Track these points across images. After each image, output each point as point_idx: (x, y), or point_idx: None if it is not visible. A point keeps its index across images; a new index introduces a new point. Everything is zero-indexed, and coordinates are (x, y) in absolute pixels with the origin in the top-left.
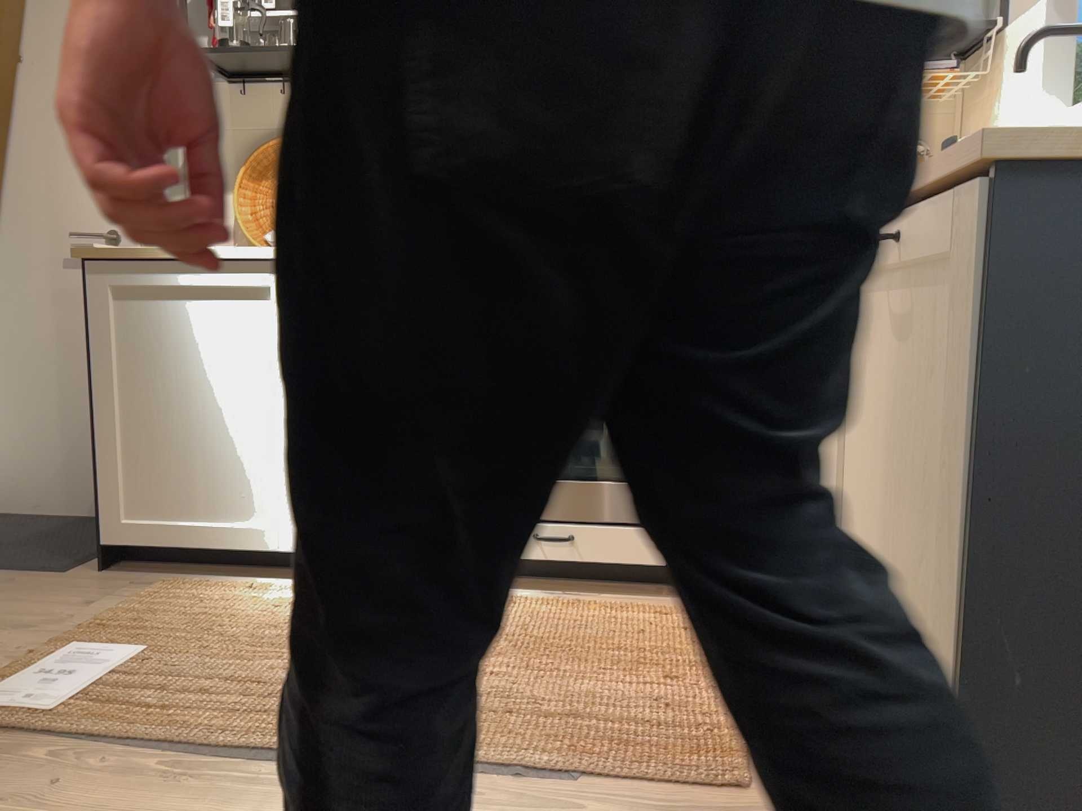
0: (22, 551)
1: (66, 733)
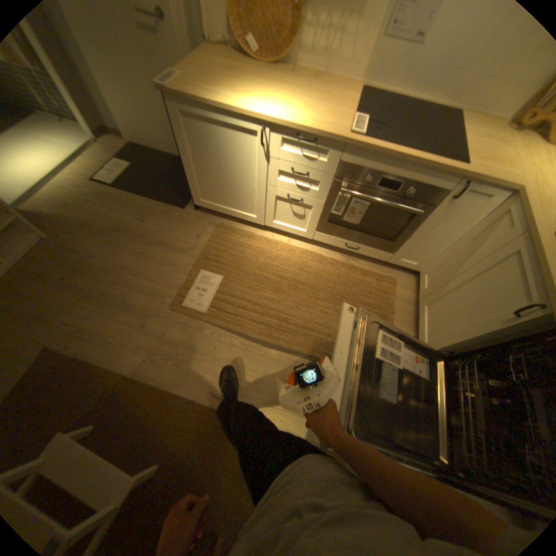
0: (165, 187)
1: (211, 321)
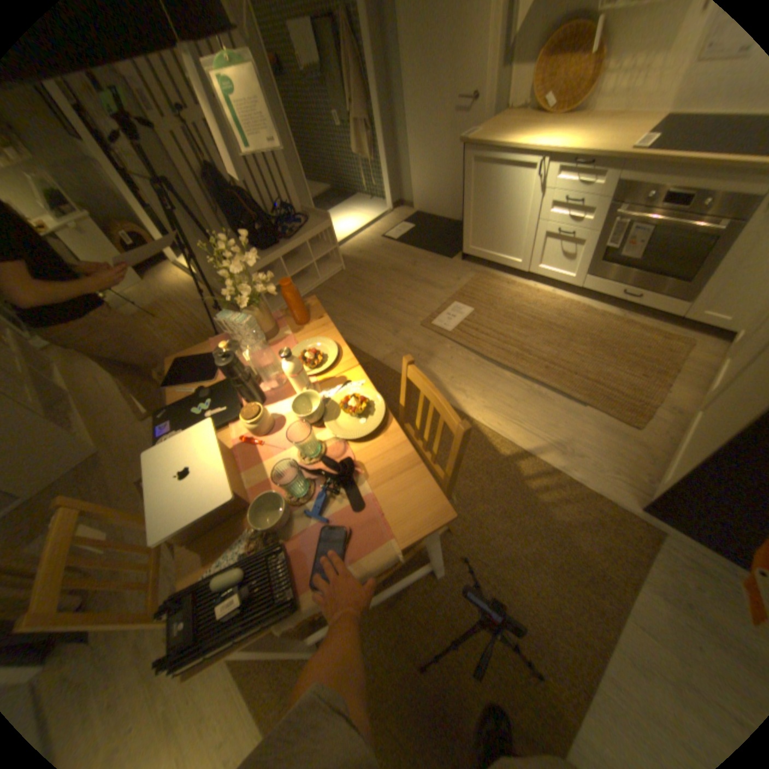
0: (438, 242)
1: (453, 338)
